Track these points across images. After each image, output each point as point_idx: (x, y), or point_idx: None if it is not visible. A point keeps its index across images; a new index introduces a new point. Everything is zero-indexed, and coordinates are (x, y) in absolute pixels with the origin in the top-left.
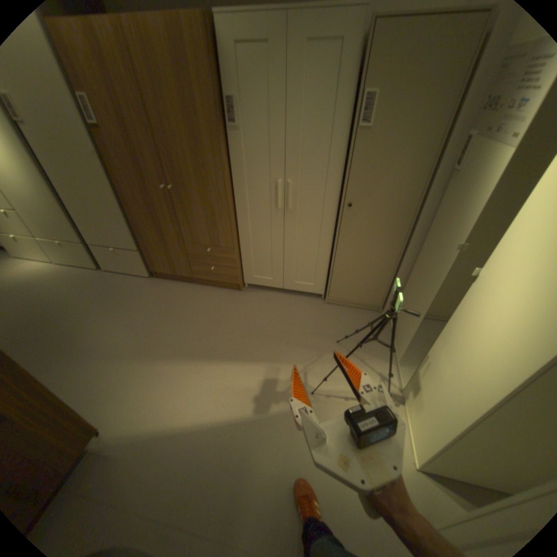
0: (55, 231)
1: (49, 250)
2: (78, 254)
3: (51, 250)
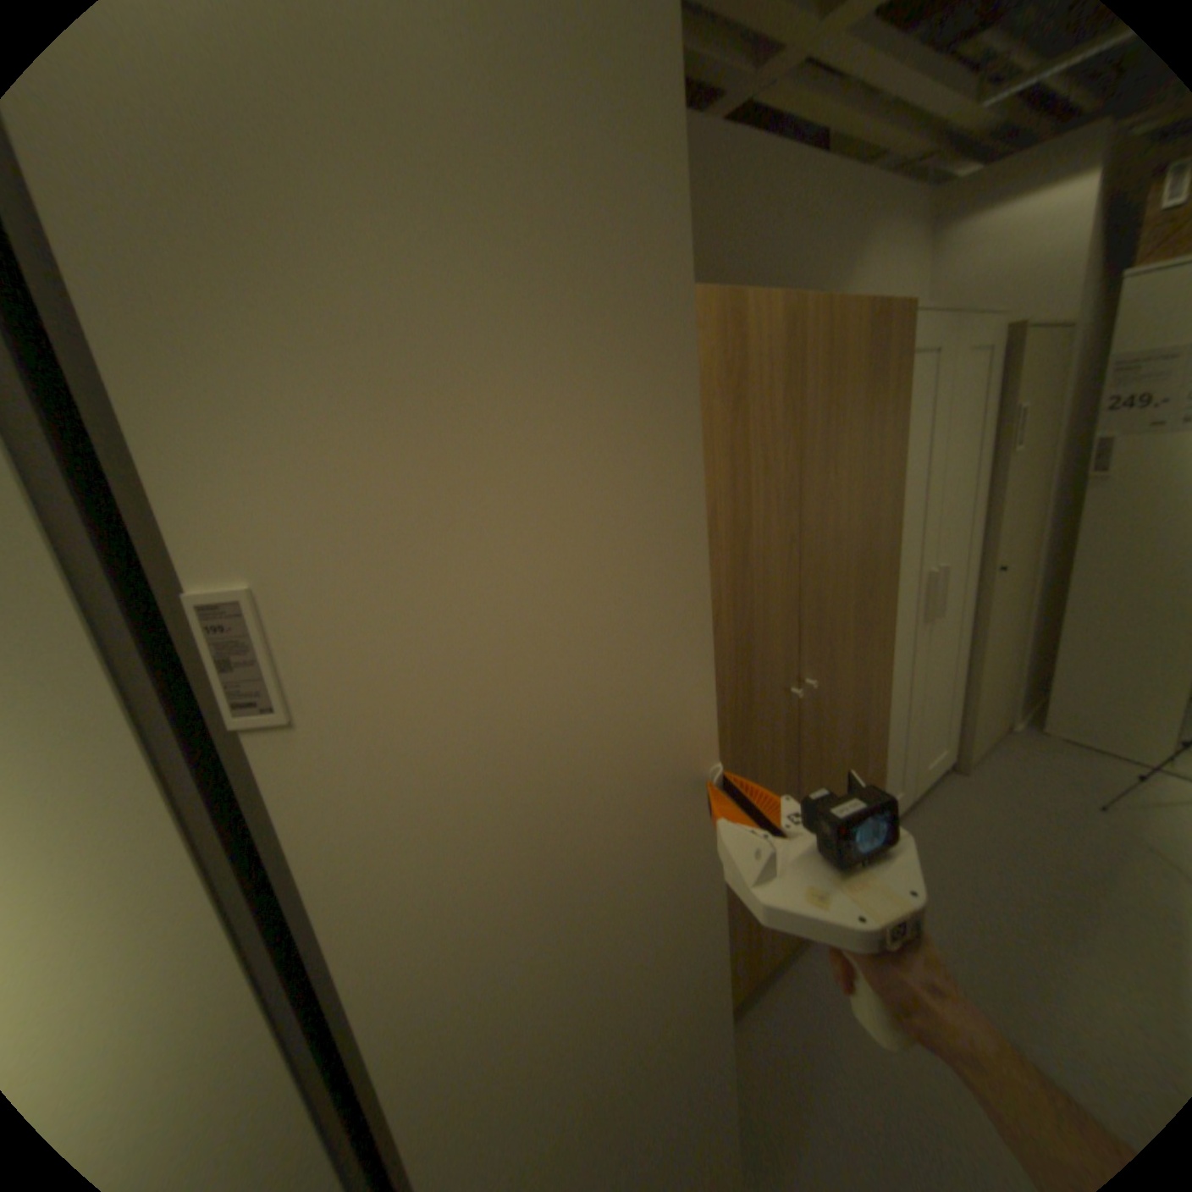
0: None
1: None
2: None
3: None
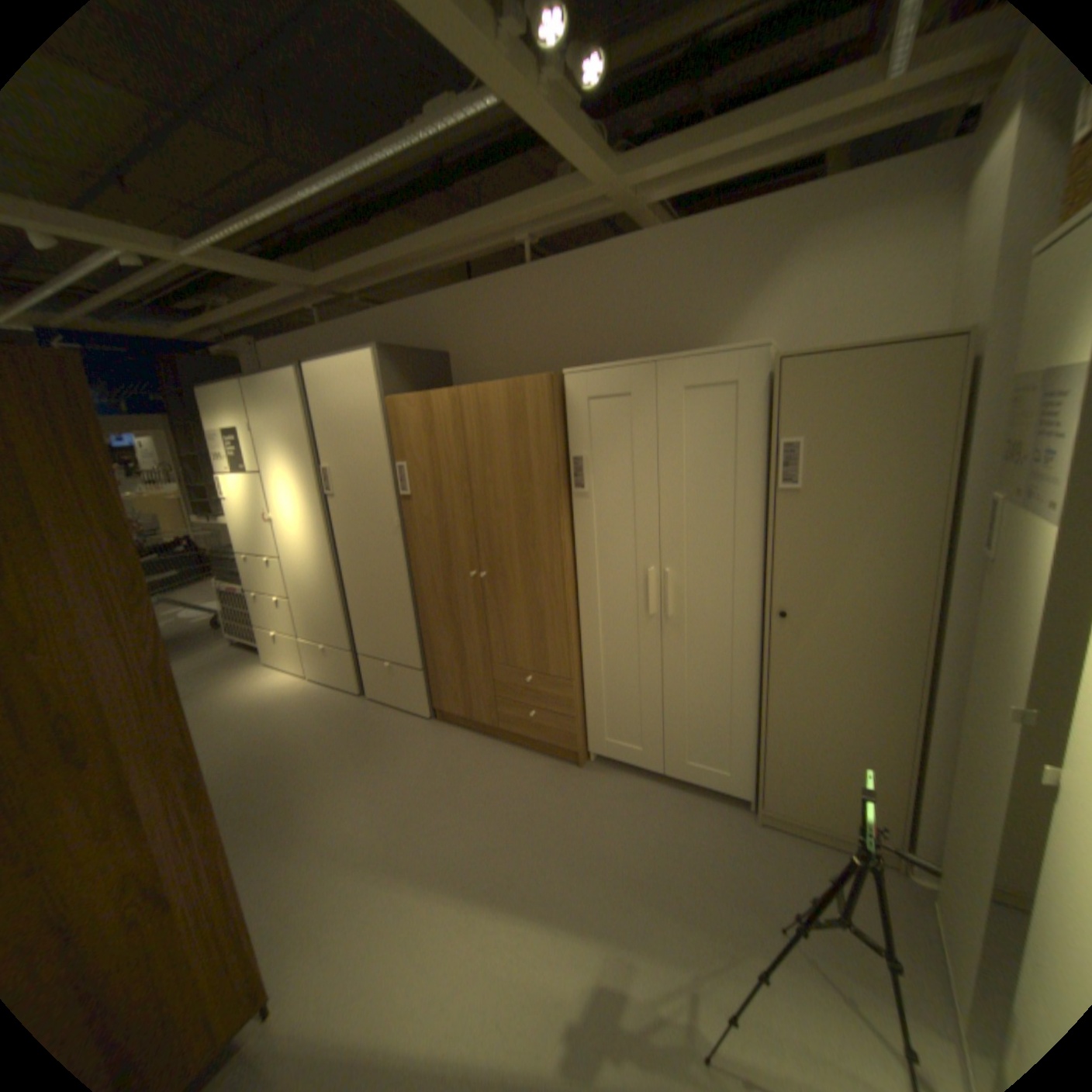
0: (323, 631)
1: (307, 658)
2: (340, 667)
3: (309, 659)
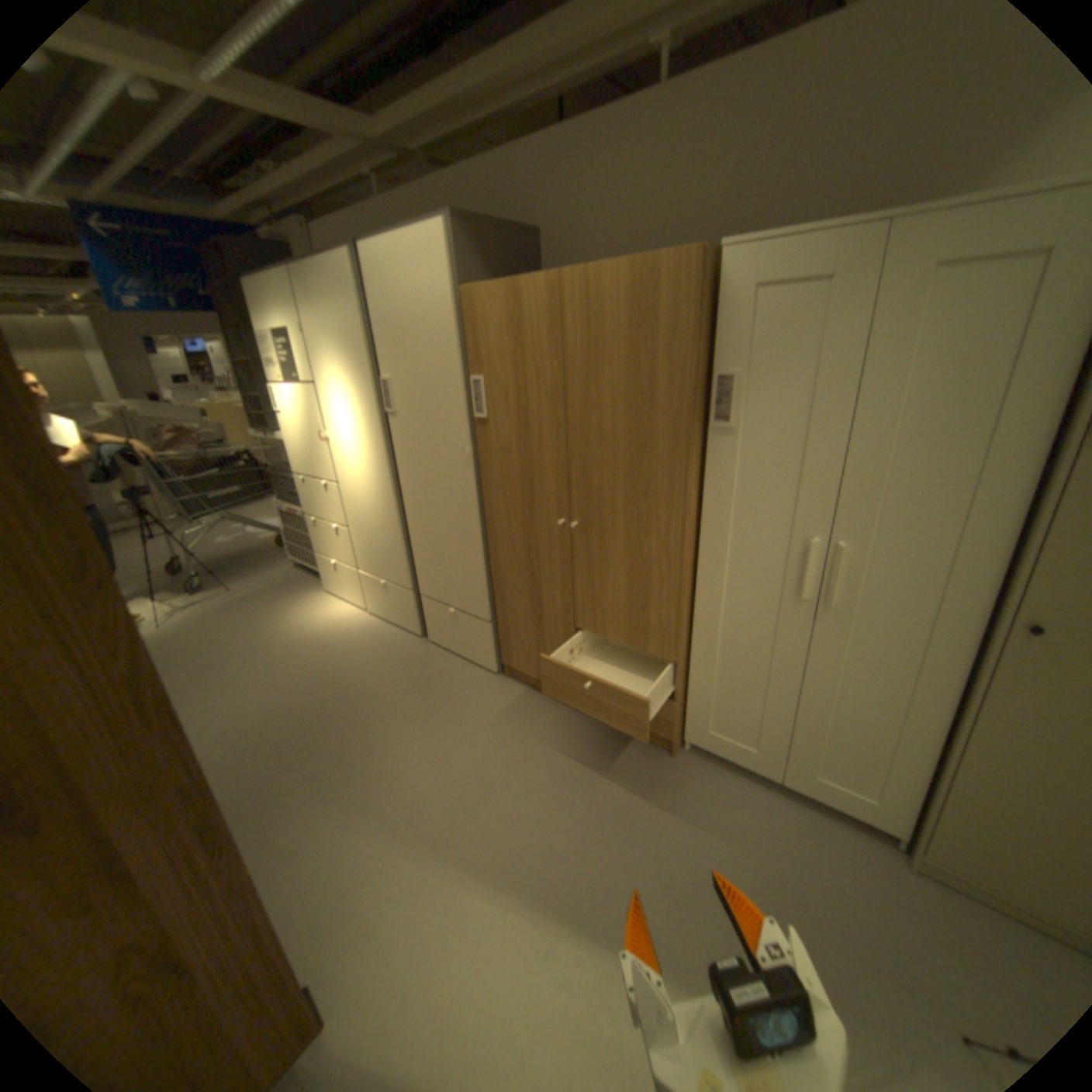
0: (385, 566)
1: (369, 591)
2: (403, 605)
3: (371, 592)
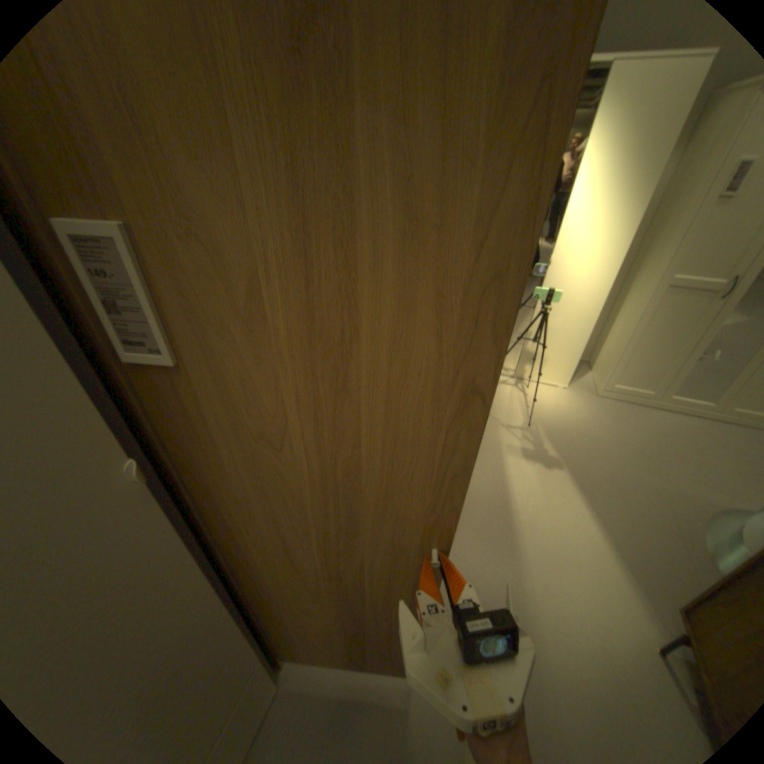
0: None
1: None
2: None
3: None
